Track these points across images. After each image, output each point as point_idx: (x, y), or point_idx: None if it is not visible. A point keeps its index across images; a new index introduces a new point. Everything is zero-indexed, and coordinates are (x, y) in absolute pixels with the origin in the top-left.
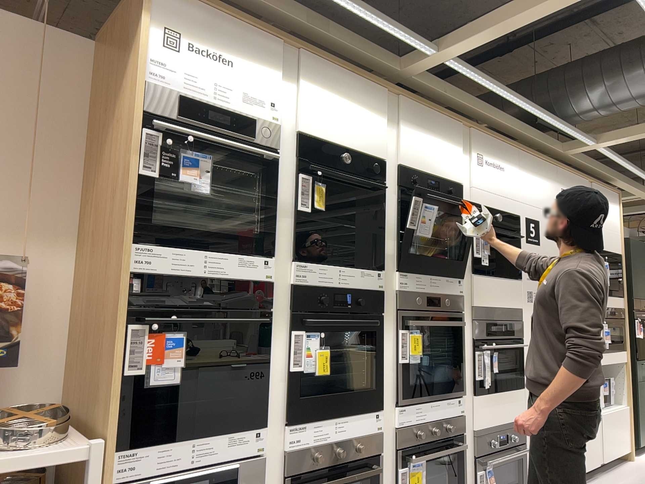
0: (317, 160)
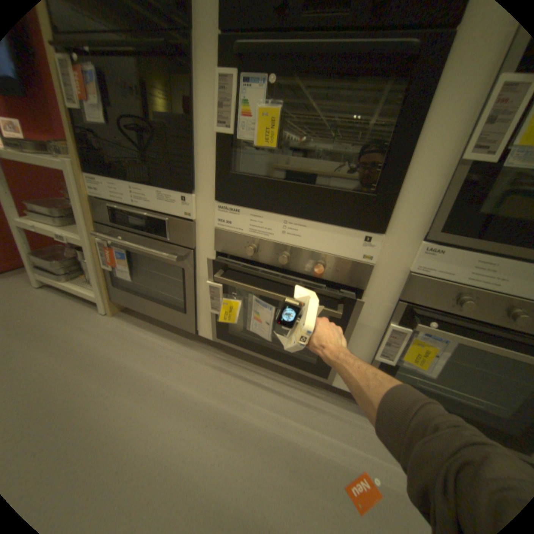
0: None
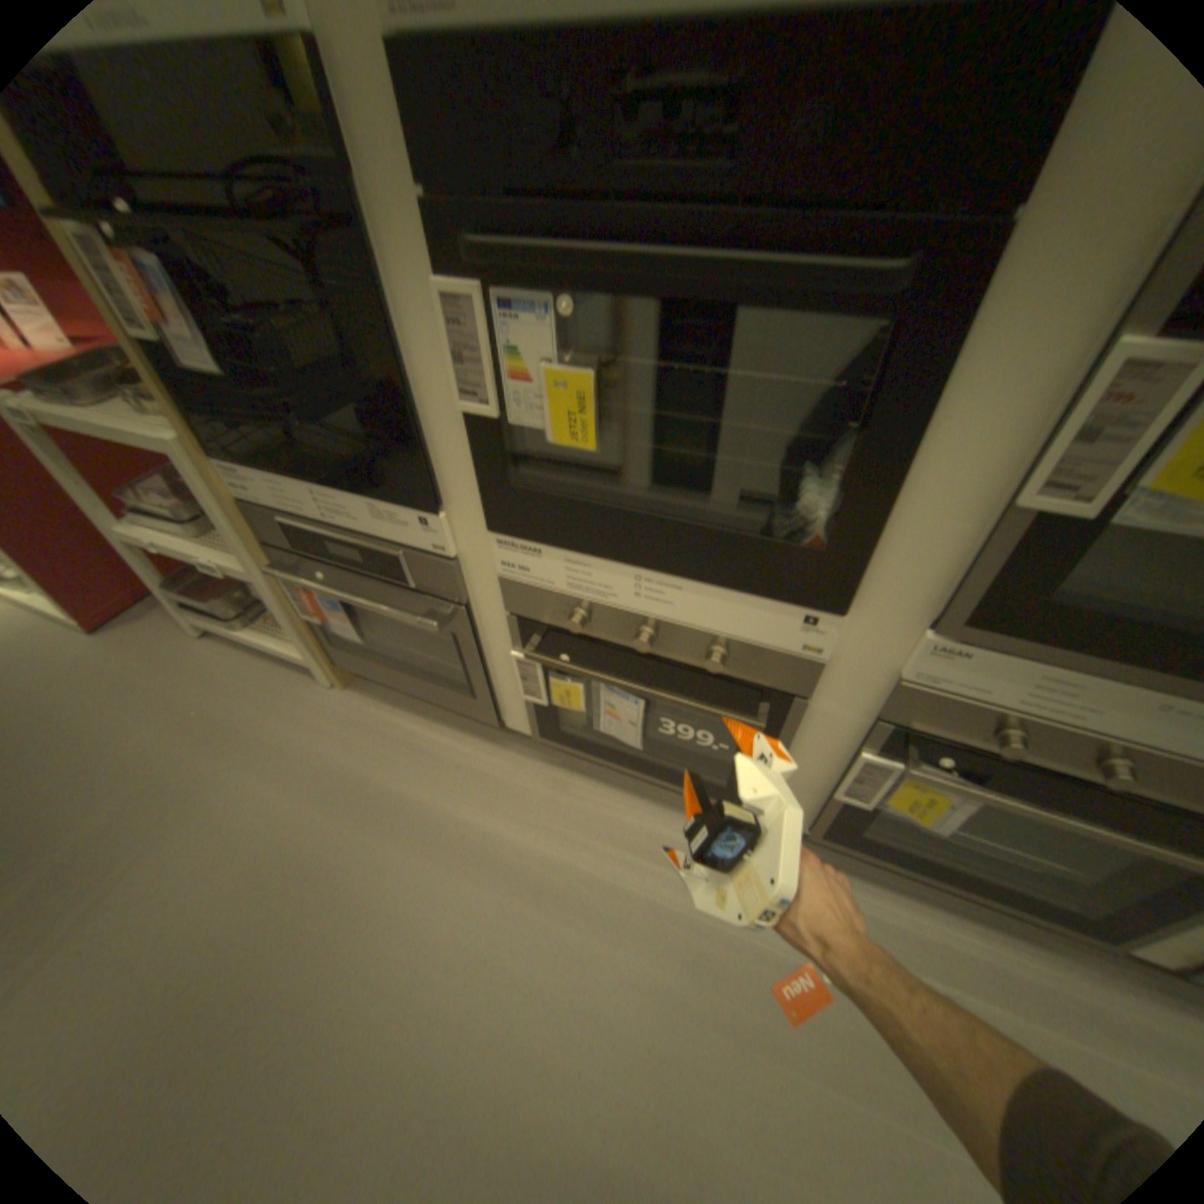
0: None
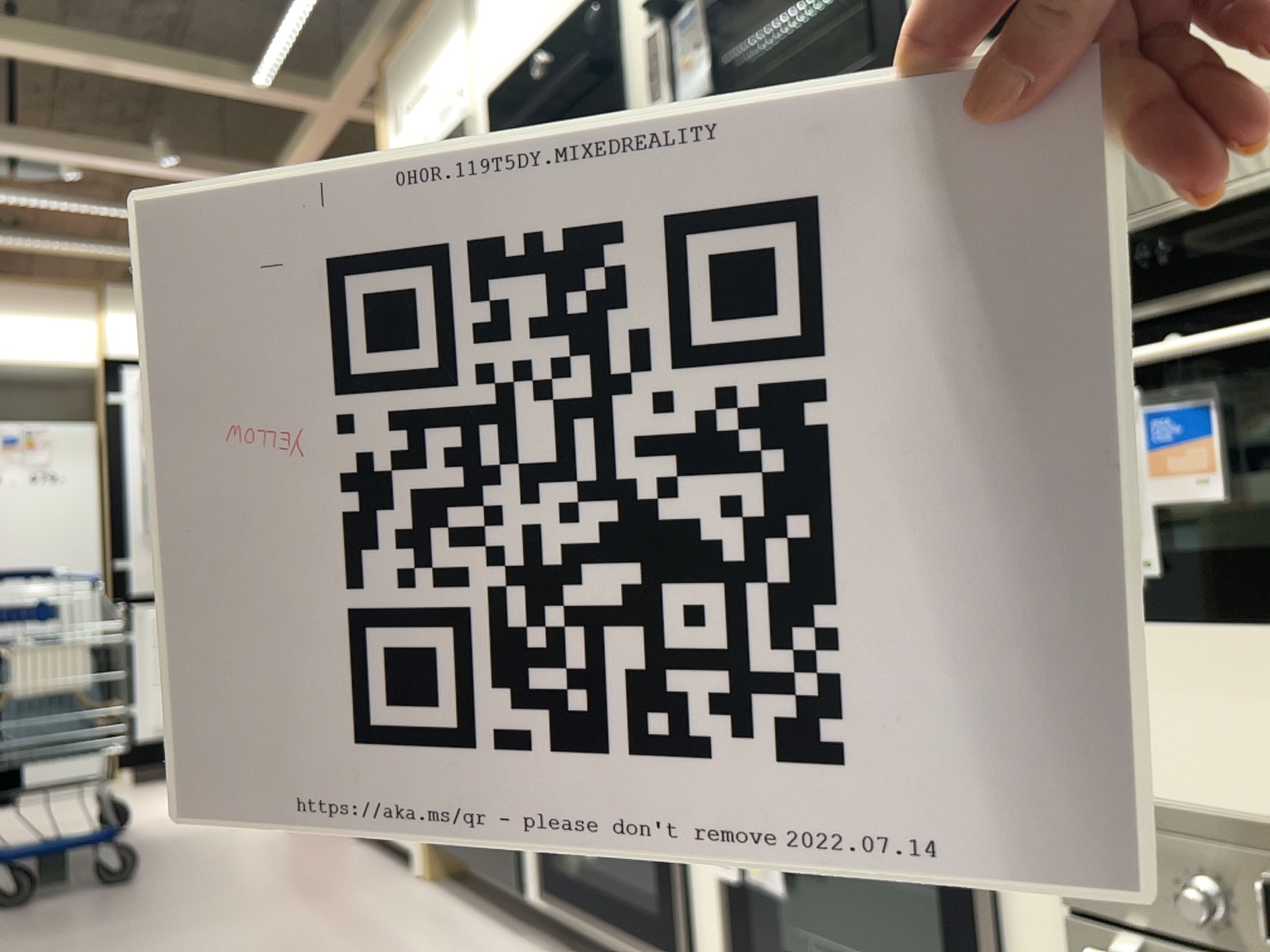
0: (509, 115)
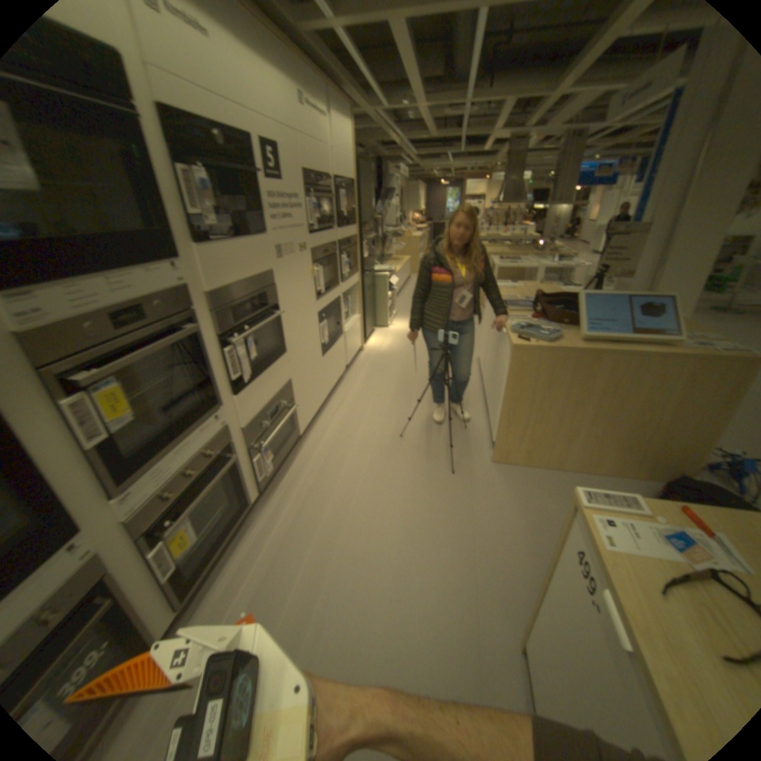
0: None
